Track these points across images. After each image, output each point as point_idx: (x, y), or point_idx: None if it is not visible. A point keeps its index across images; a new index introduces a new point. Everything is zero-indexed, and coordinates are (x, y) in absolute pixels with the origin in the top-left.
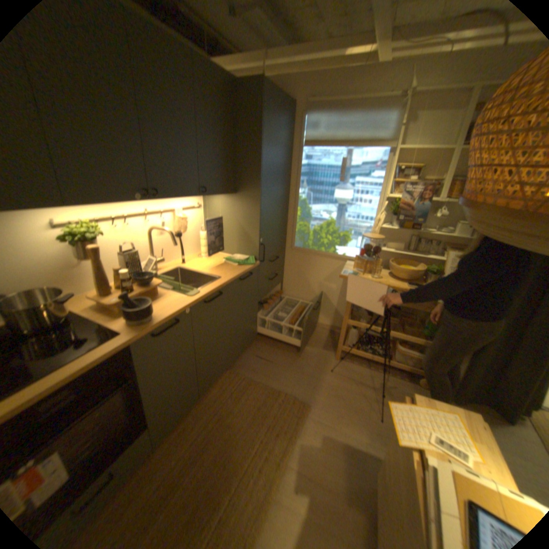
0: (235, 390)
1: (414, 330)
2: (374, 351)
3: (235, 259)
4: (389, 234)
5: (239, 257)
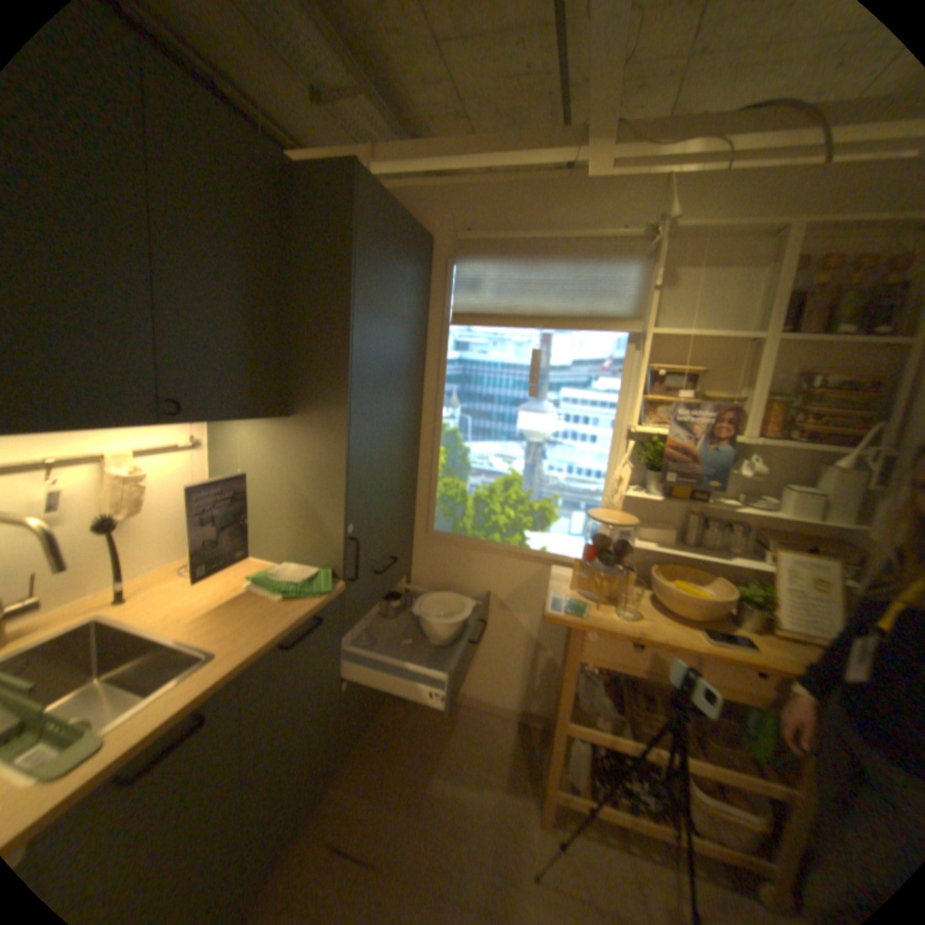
0: None
1: (733, 752)
2: (635, 803)
3: (279, 581)
4: (638, 508)
5: (291, 574)
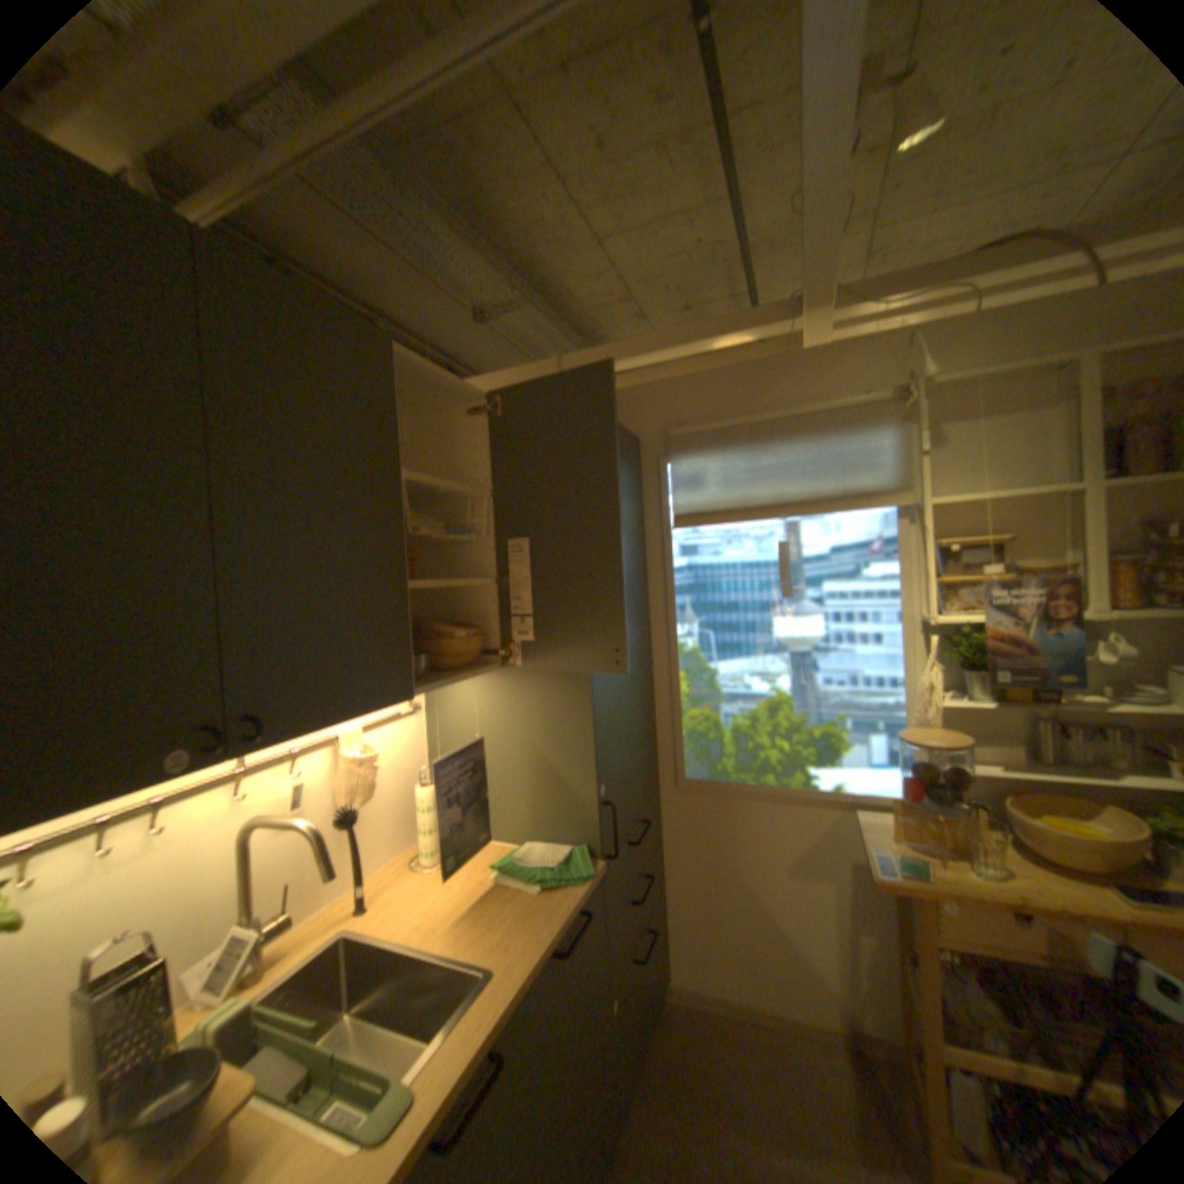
0: None
1: None
2: None
3: (530, 868)
4: (961, 721)
5: (541, 858)
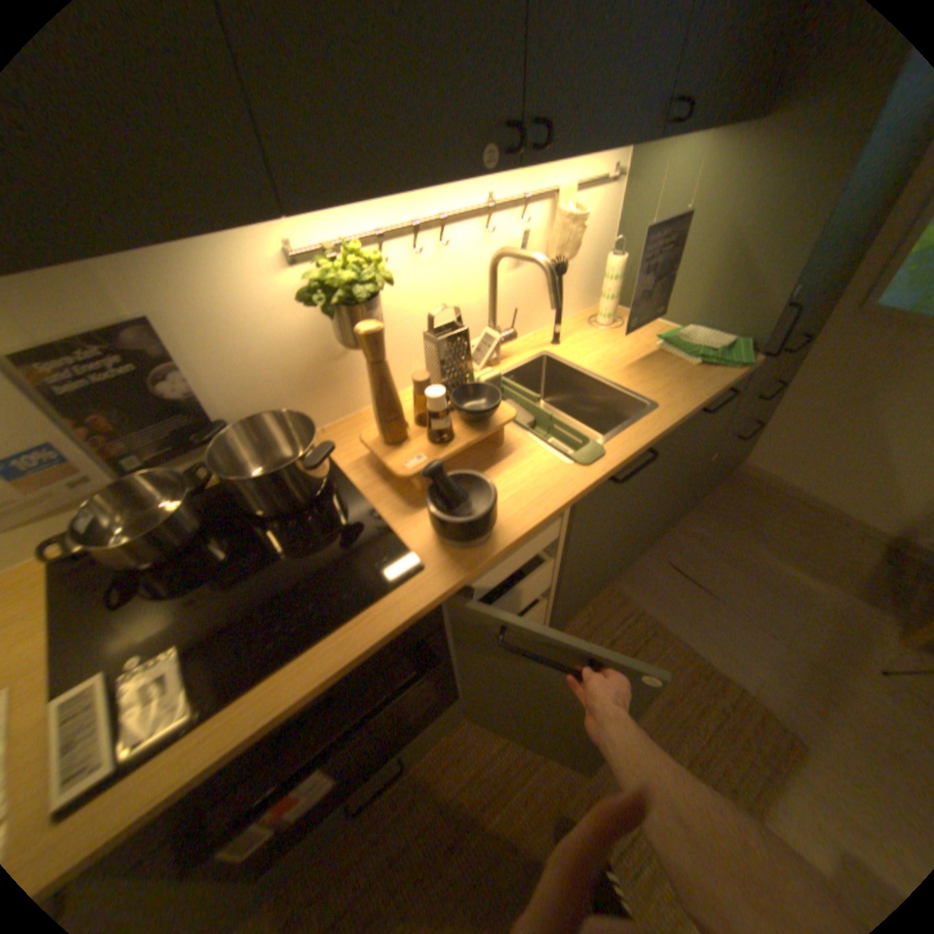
0: (622, 638)
1: None
2: None
3: (693, 344)
4: None
5: (705, 339)
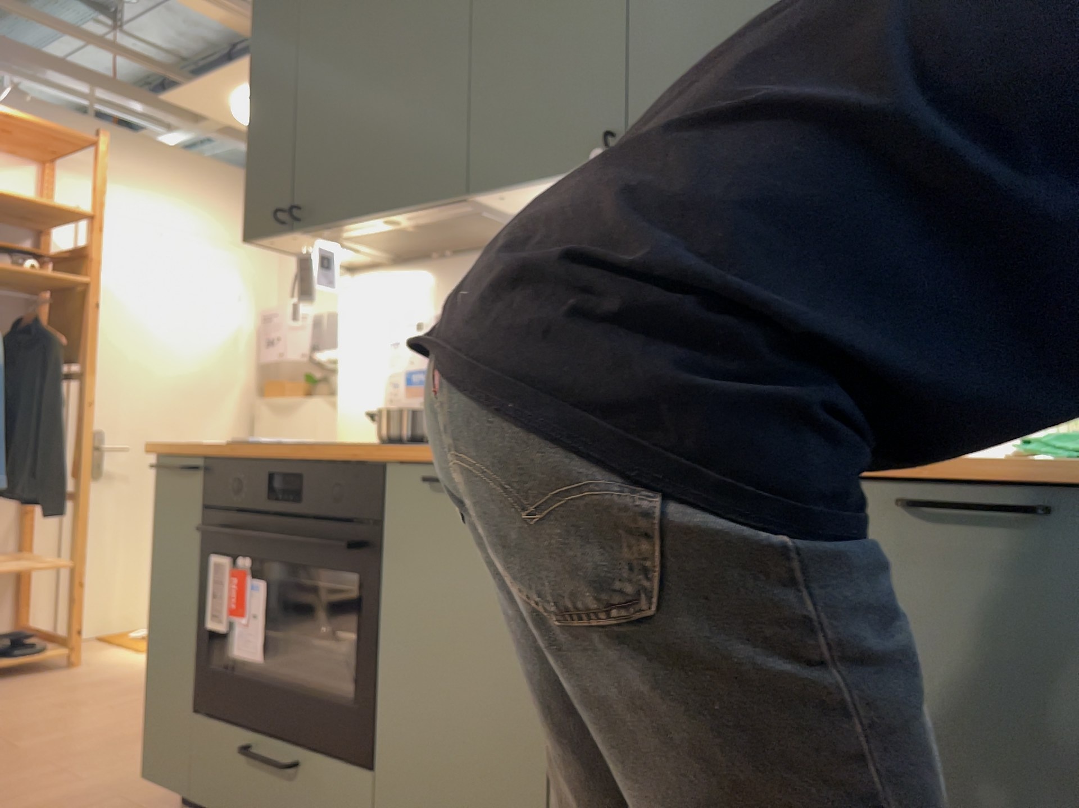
0: None
1: None
2: None
3: None
4: None
5: None
